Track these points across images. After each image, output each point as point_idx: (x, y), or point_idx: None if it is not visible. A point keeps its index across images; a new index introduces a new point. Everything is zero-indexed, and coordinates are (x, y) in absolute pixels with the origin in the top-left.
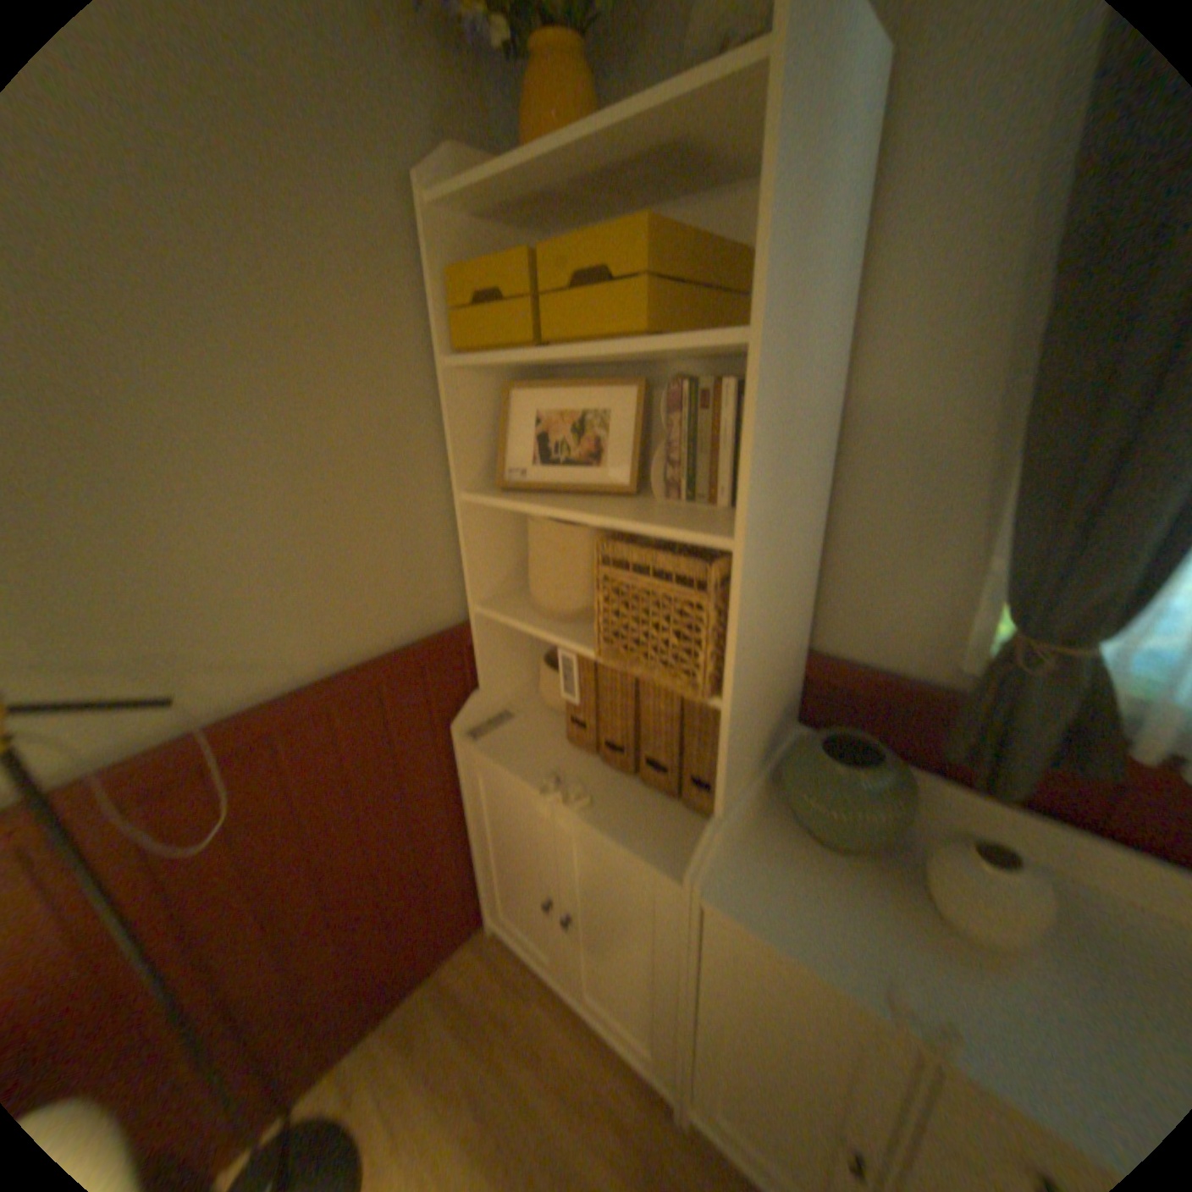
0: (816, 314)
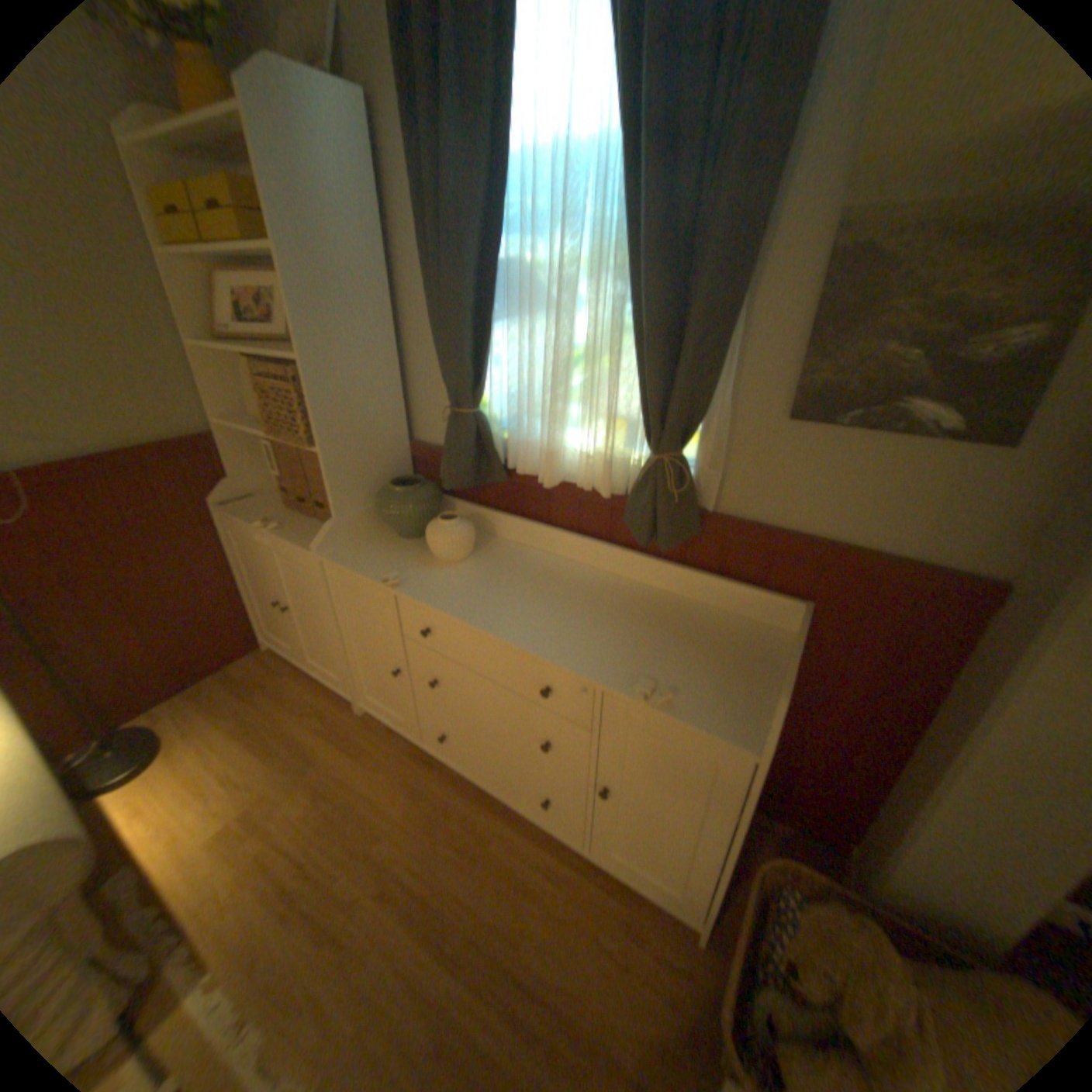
0: (322, 236)
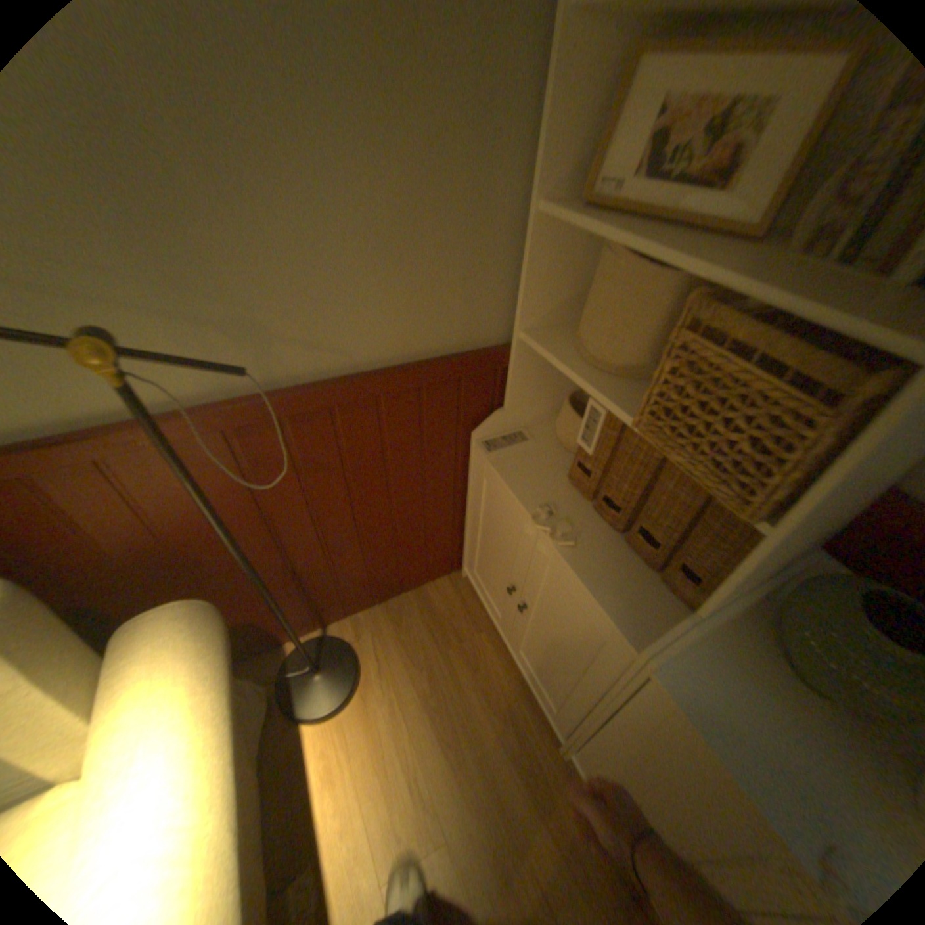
0: None
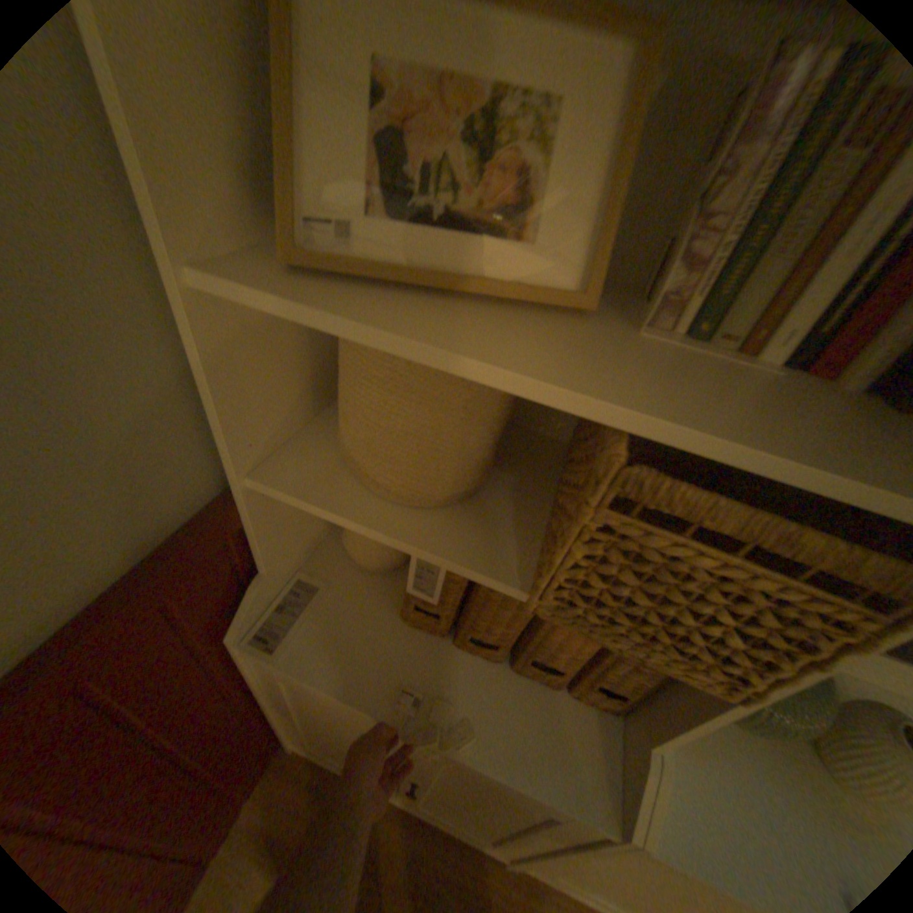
0: None
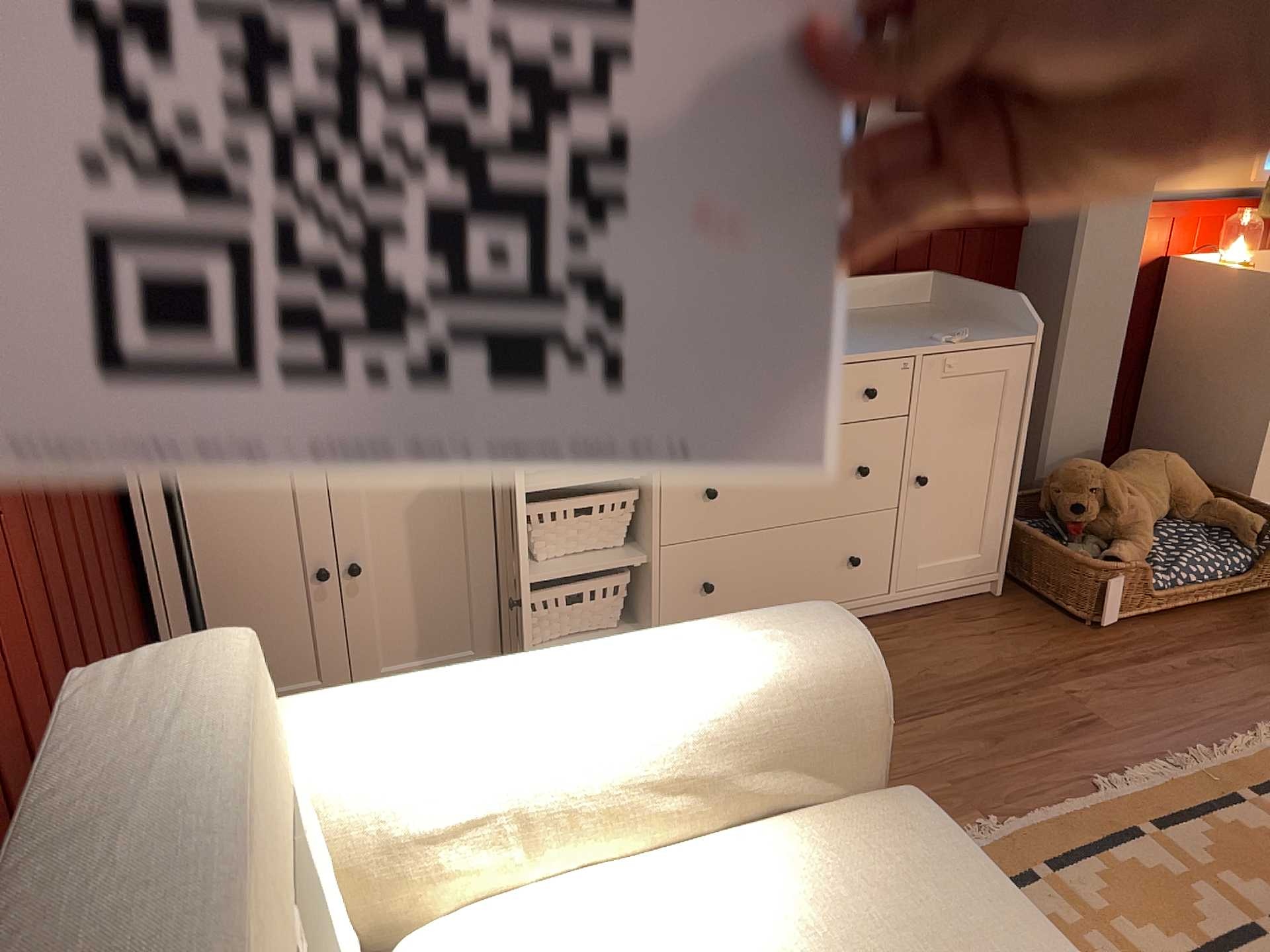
0: None
